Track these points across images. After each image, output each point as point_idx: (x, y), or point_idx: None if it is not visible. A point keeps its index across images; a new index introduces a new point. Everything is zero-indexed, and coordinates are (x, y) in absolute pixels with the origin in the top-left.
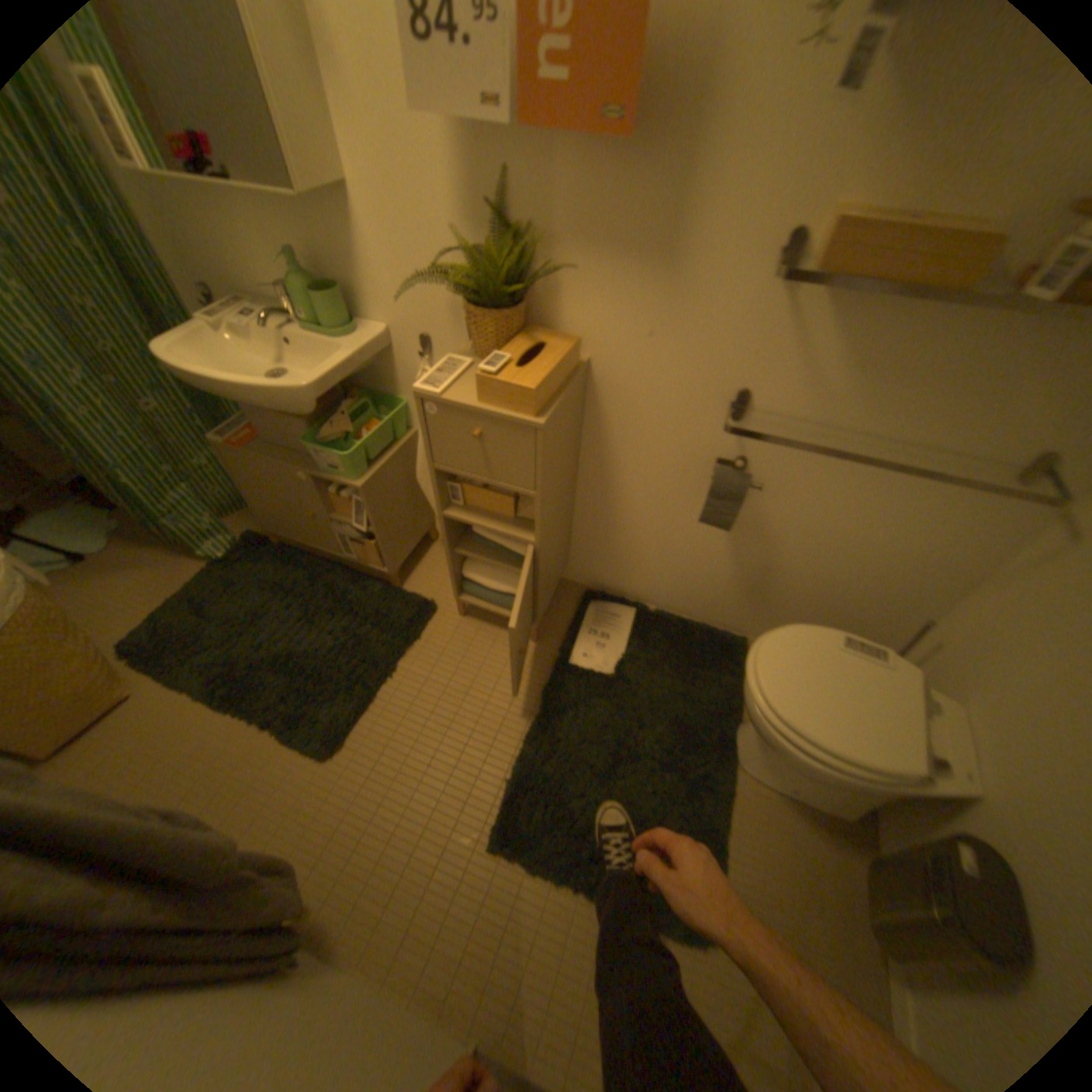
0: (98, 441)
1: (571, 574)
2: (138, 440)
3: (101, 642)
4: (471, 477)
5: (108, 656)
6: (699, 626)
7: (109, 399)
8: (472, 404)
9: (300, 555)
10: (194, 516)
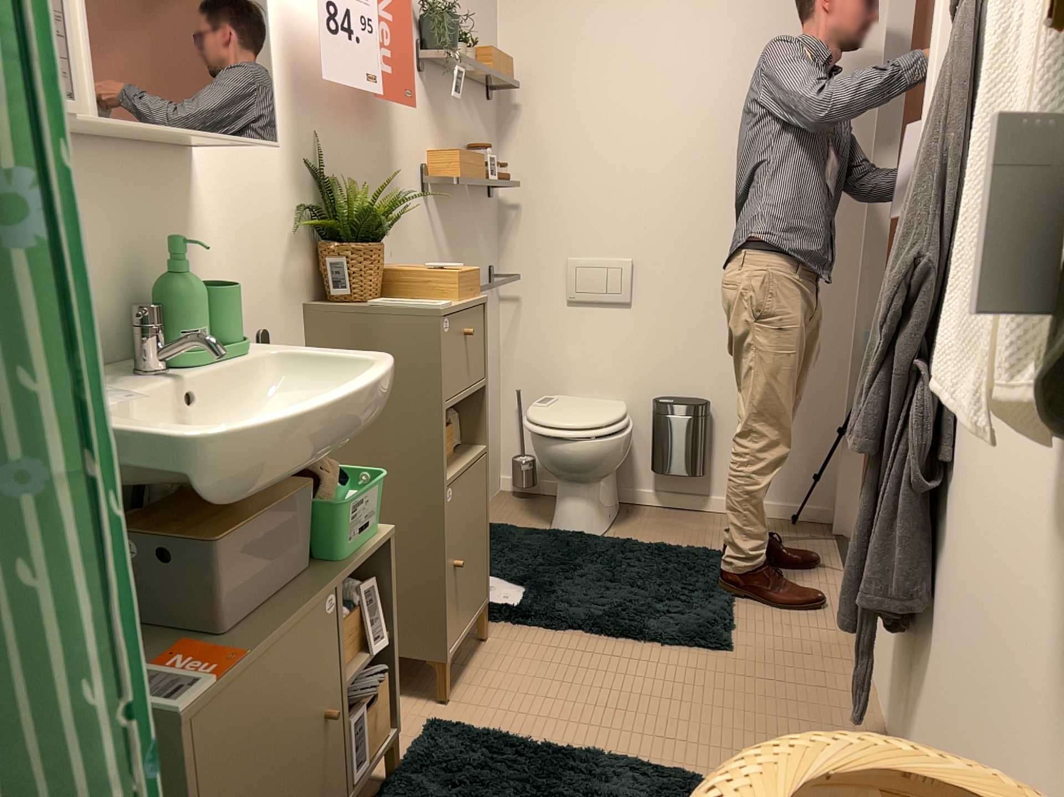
0: None
1: None
2: None
3: None
4: (461, 399)
5: None
6: None
7: None
8: (465, 305)
9: None
10: None
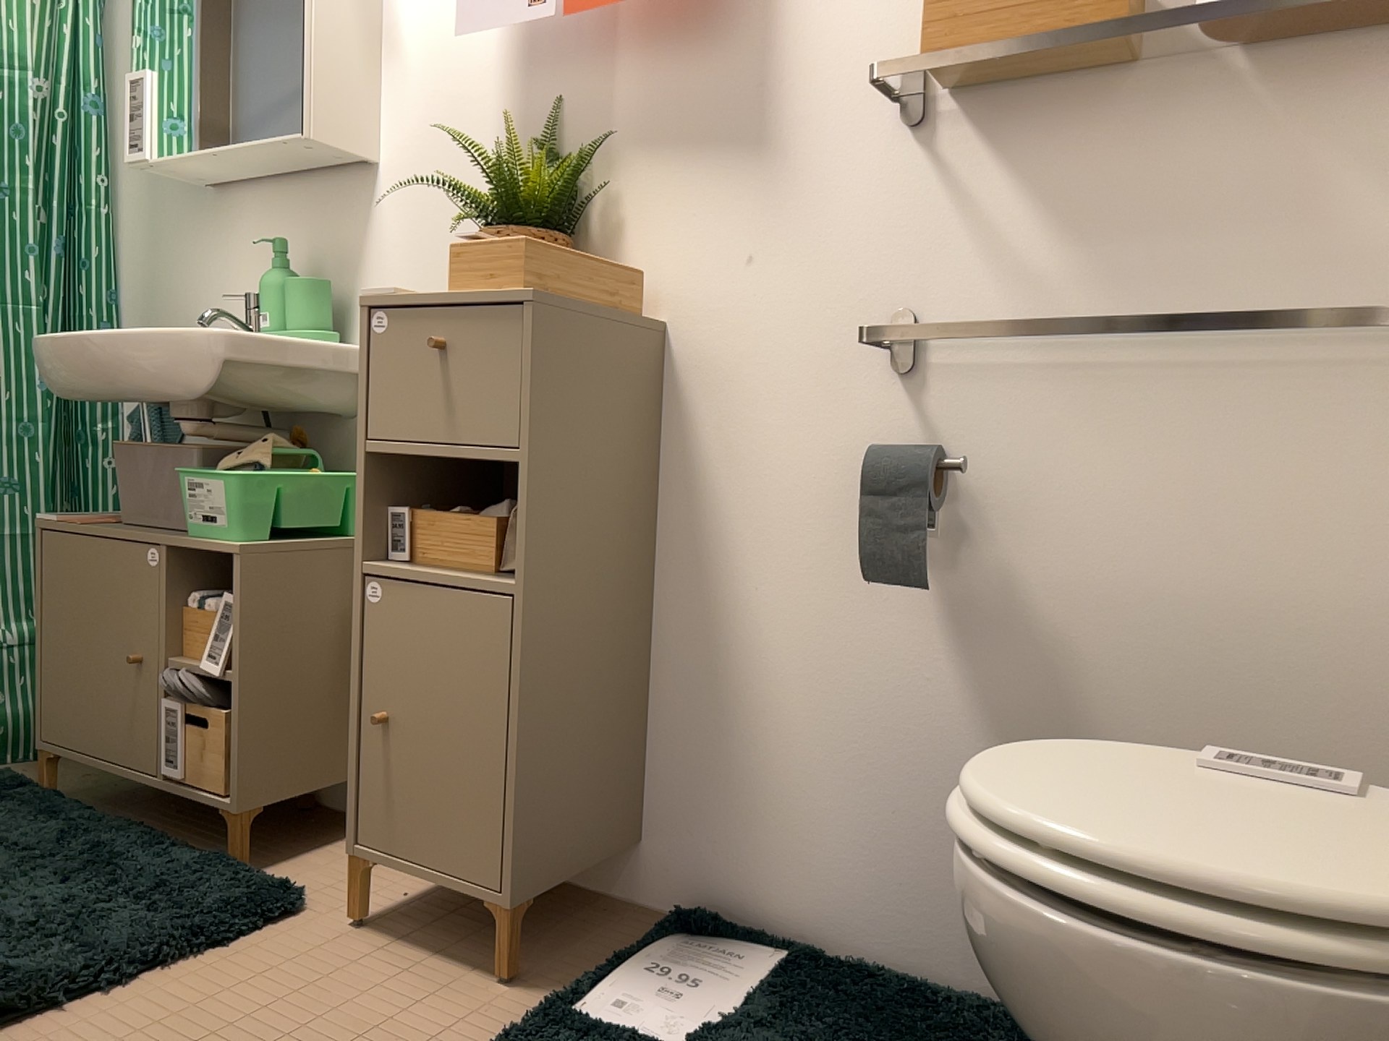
0: None
1: (649, 883)
2: None
3: None
4: (420, 455)
5: None
6: (957, 998)
7: None
8: (437, 295)
9: (79, 803)
10: None
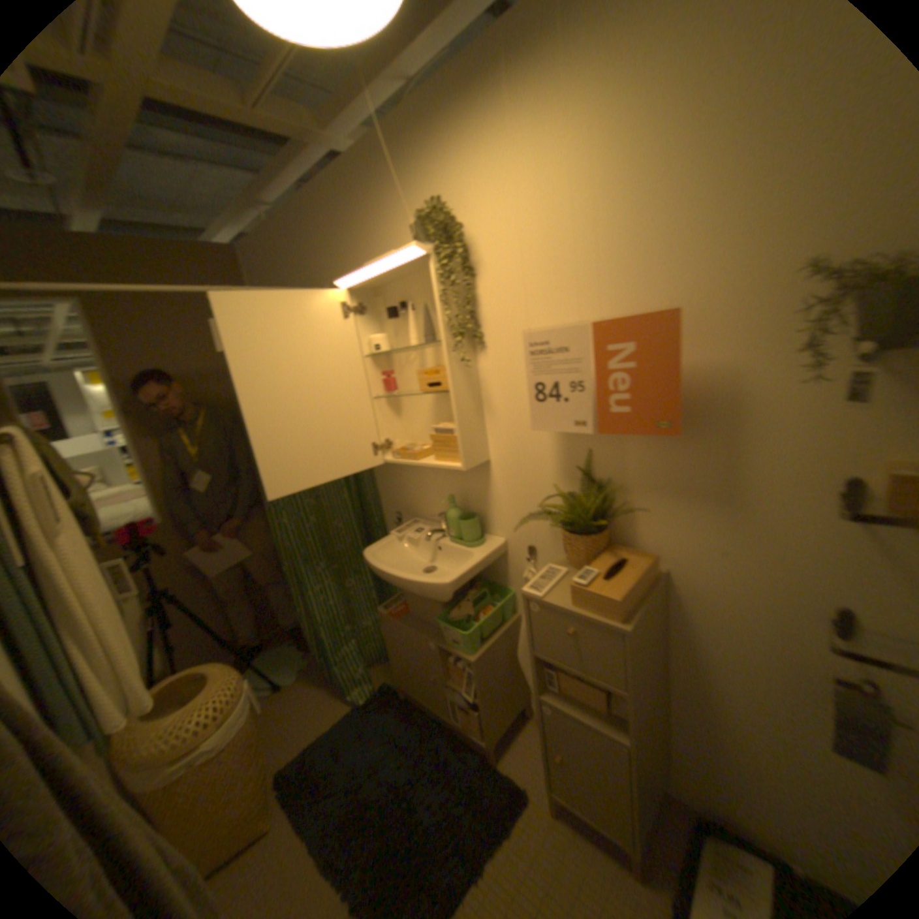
0: (316, 606)
1: (677, 790)
2: (337, 605)
3: (267, 769)
4: (566, 668)
5: (266, 784)
6: None
7: (330, 579)
8: (567, 607)
9: (416, 713)
10: (352, 664)
